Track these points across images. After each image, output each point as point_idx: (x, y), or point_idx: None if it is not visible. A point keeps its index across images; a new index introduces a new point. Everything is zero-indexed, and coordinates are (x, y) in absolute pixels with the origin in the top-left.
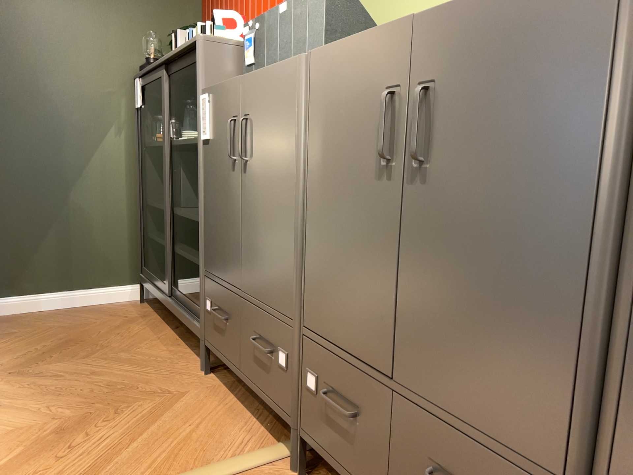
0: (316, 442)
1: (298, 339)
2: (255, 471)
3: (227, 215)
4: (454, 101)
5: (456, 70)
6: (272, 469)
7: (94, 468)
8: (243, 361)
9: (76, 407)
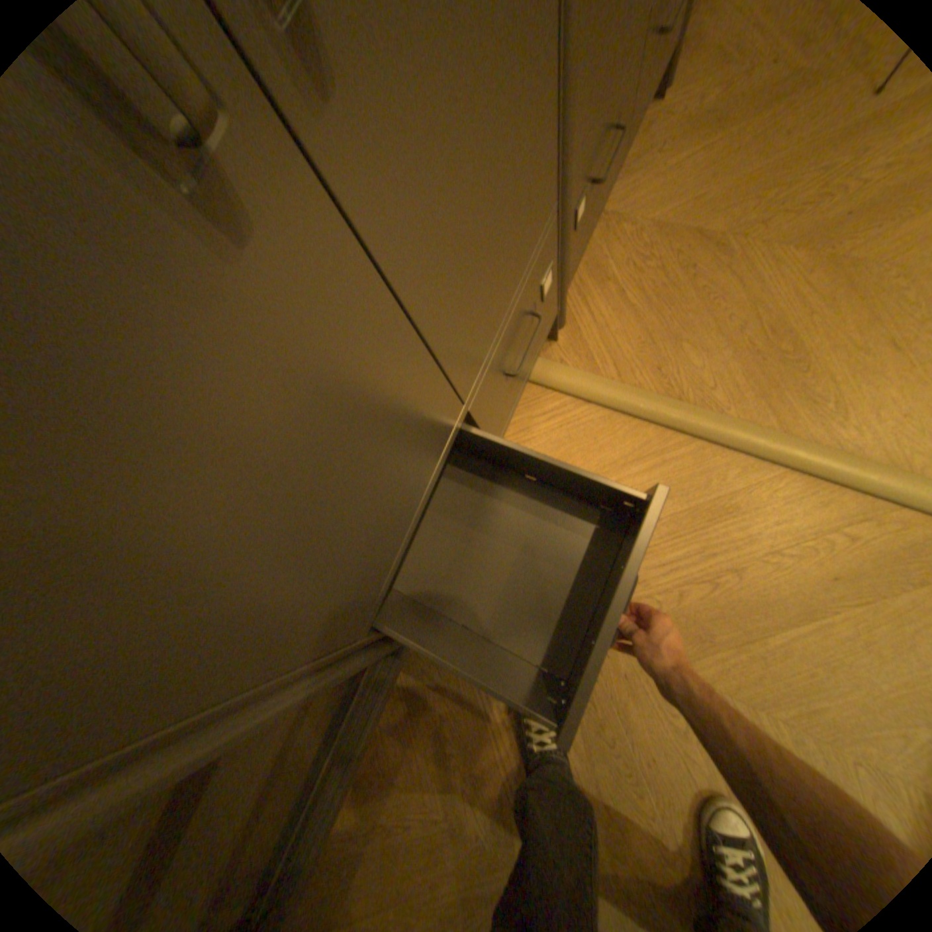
0: (581, 253)
1: (562, 206)
2: (582, 366)
3: (349, 419)
4: None
5: None
6: (566, 357)
7: (712, 515)
8: (497, 429)
9: (650, 691)
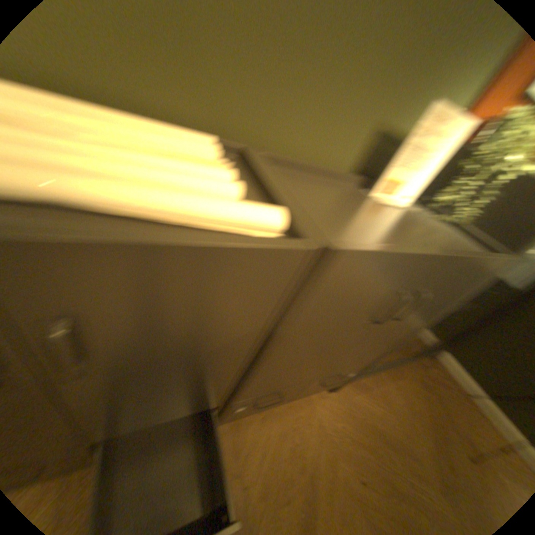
0: None
1: None
2: None
3: None
4: (128, 327)
5: (126, 307)
6: None
7: None
8: None
9: None
